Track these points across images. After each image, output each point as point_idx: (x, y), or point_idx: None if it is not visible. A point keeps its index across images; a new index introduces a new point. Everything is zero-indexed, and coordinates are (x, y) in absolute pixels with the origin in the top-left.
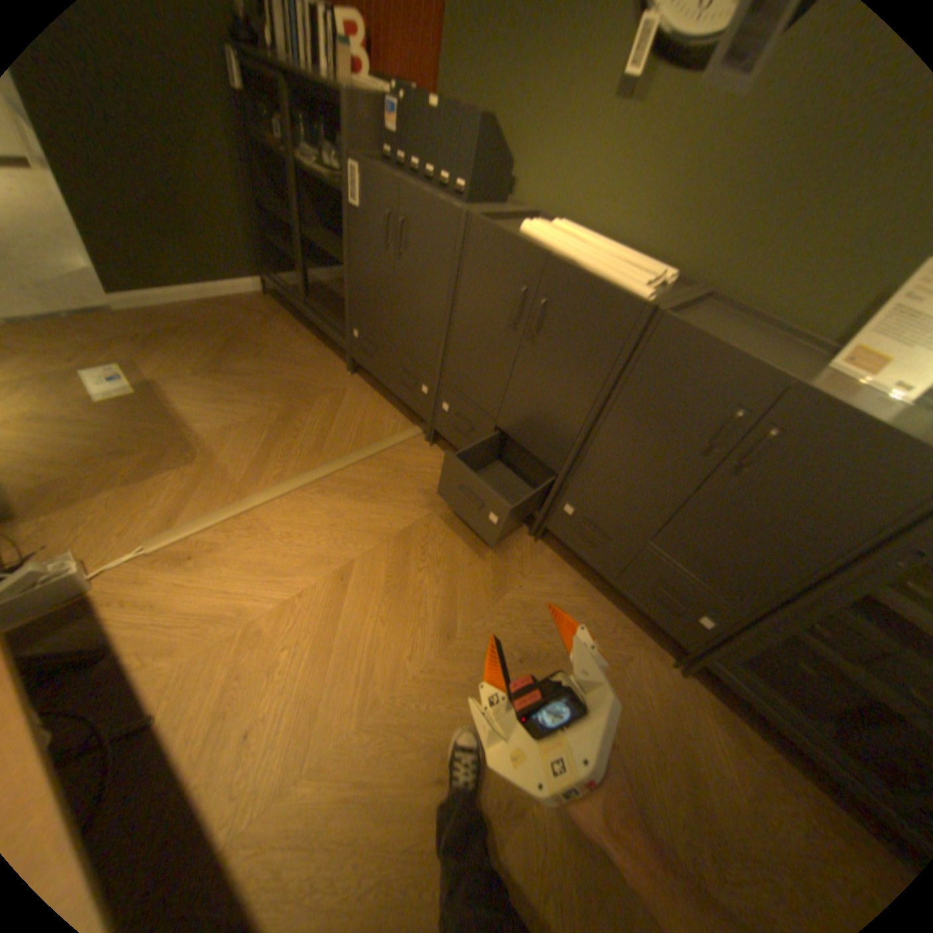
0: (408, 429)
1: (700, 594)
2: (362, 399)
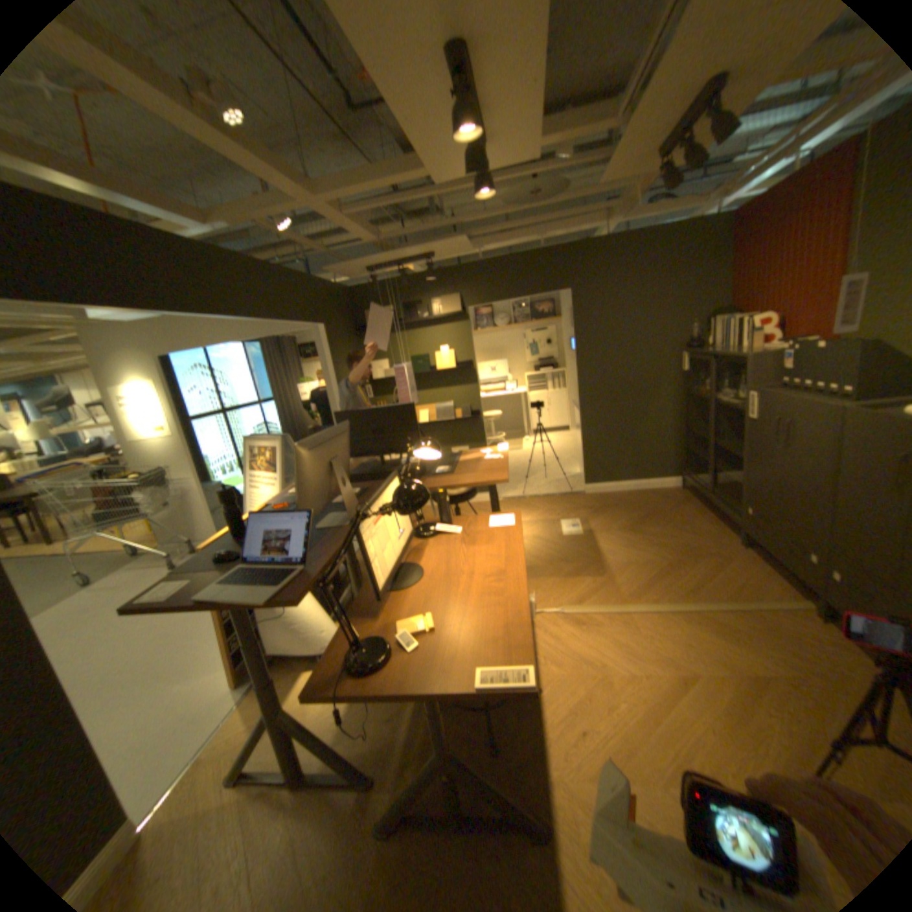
0: (799, 602)
1: None
2: (751, 568)
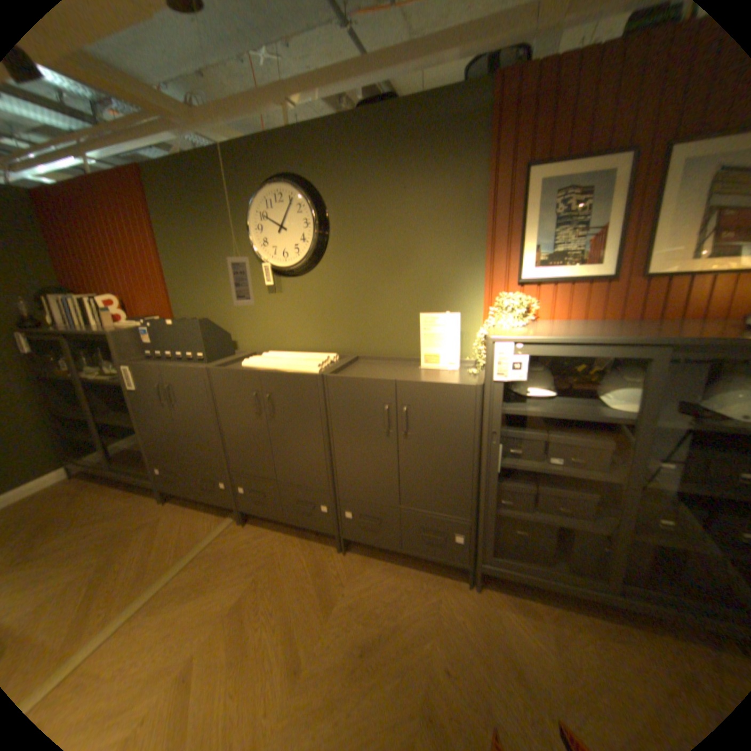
0: (220, 524)
1: (443, 523)
2: (175, 520)
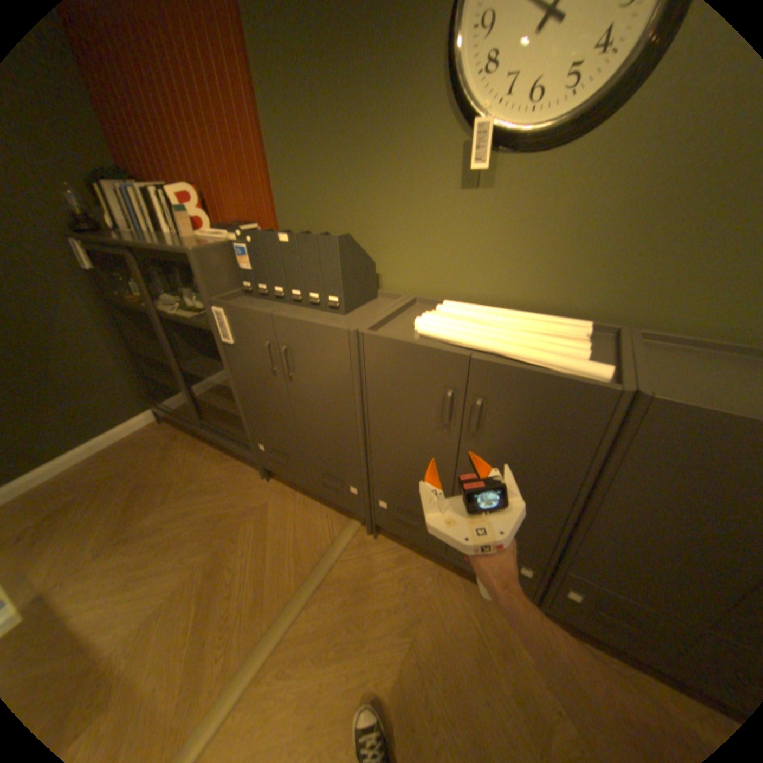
0: (345, 526)
1: None
2: (287, 507)
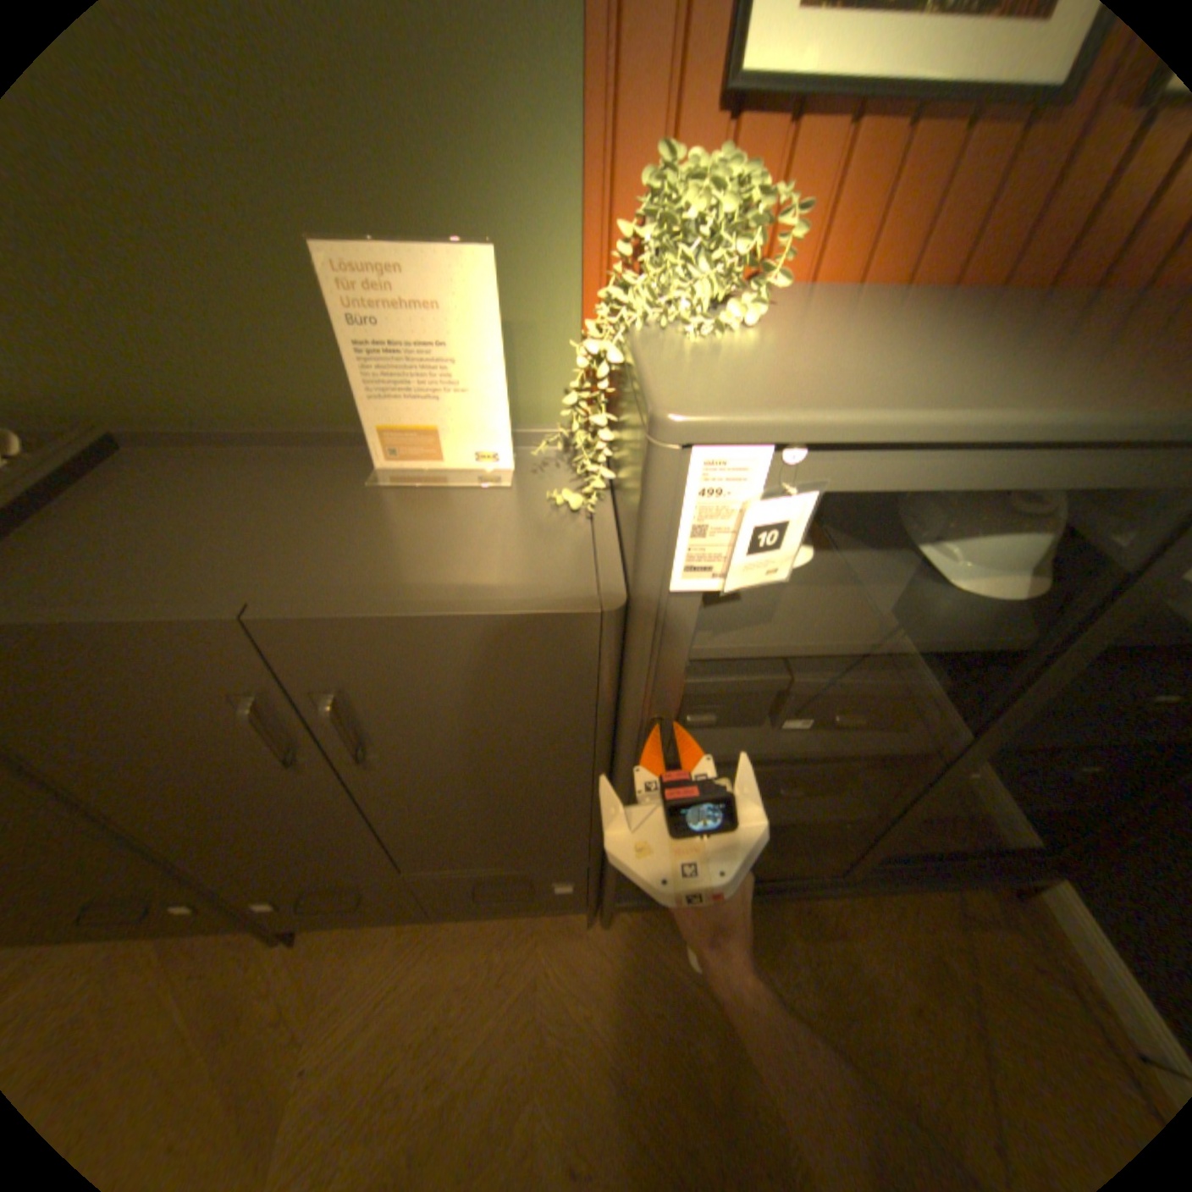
0: None
1: (520, 878)
2: None
